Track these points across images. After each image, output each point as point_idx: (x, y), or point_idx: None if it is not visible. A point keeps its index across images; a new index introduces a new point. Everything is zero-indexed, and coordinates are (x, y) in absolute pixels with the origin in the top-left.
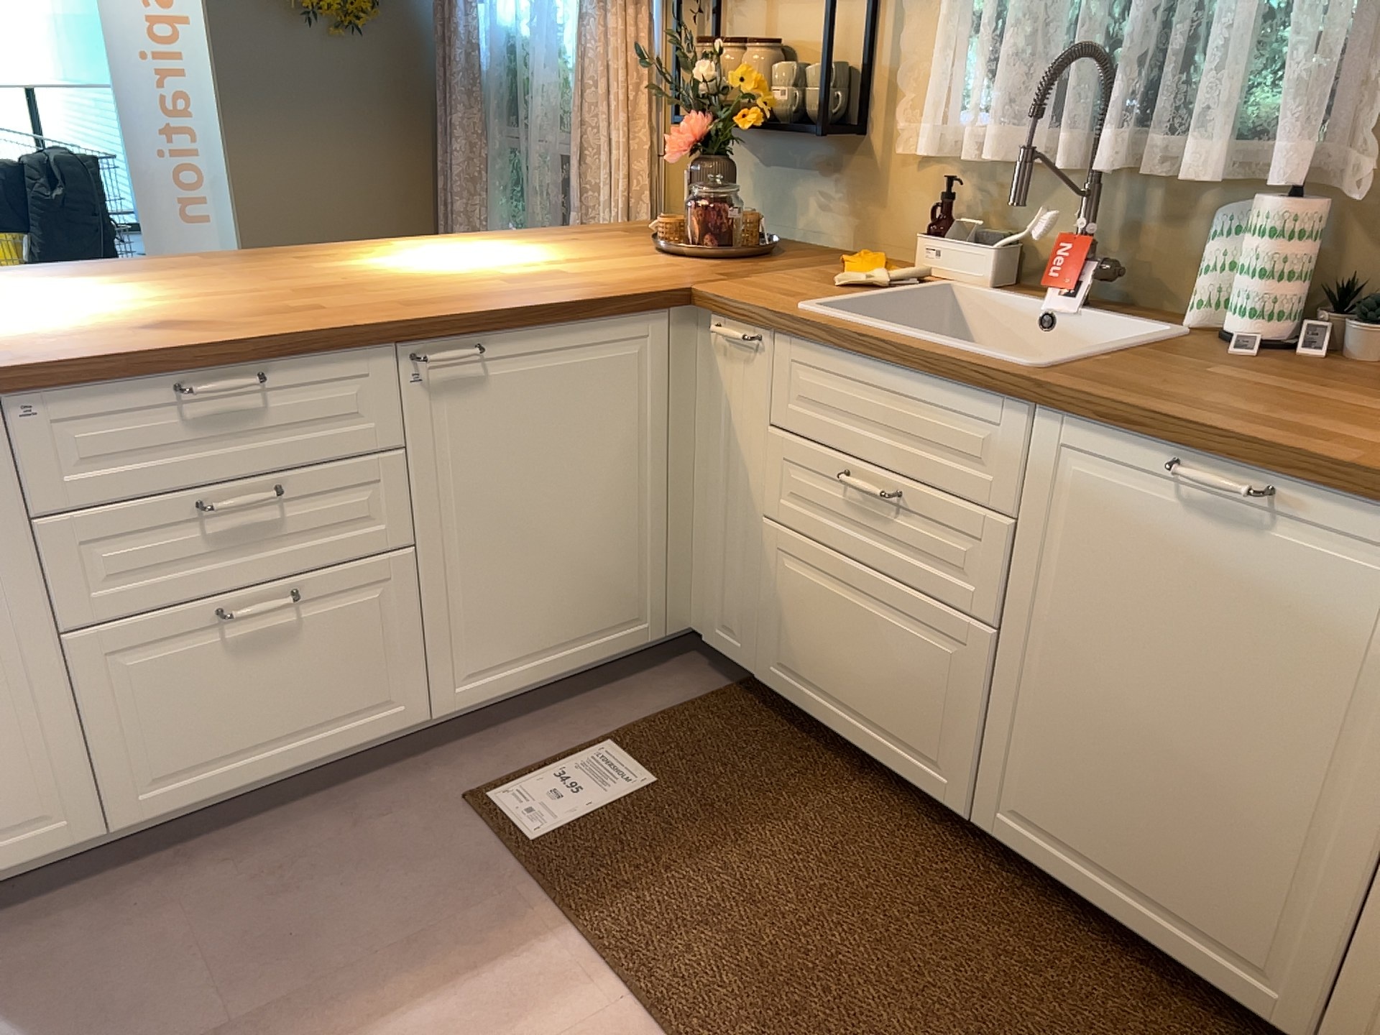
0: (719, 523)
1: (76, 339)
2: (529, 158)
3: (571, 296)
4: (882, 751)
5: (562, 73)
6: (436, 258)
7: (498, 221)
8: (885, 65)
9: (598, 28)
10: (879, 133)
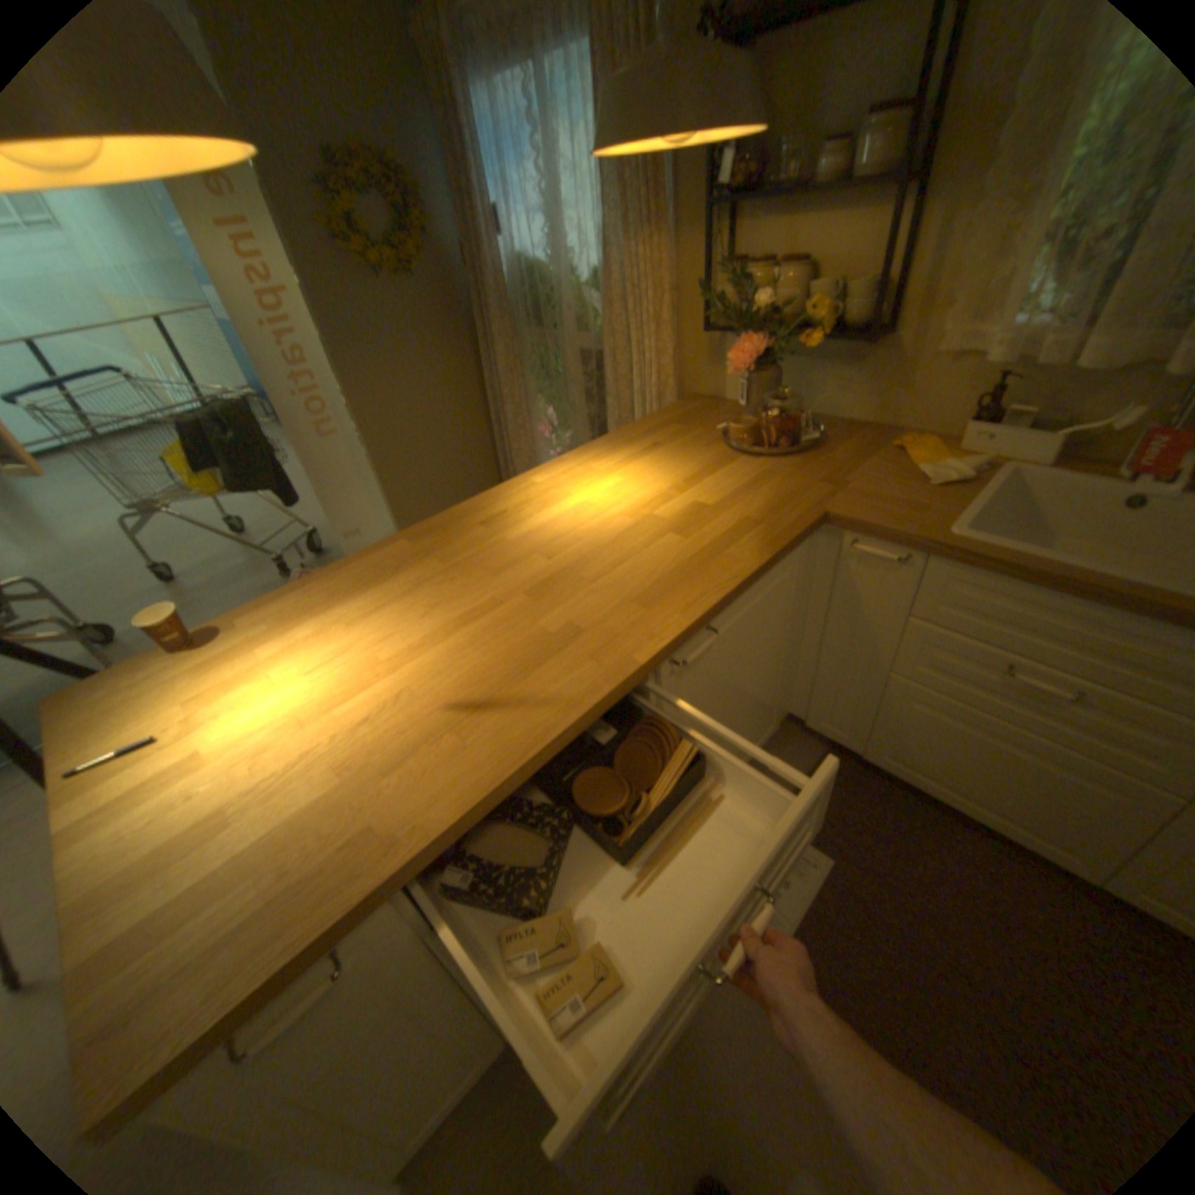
0: (837, 666)
1: (409, 769)
2: (560, 355)
3: (757, 554)
4: (1007, 831)
5: (578, 285)
6: (583, 498)
7: (534, 398)
8: (928, 267)
9: (625, 253)
10: (914, 327)
